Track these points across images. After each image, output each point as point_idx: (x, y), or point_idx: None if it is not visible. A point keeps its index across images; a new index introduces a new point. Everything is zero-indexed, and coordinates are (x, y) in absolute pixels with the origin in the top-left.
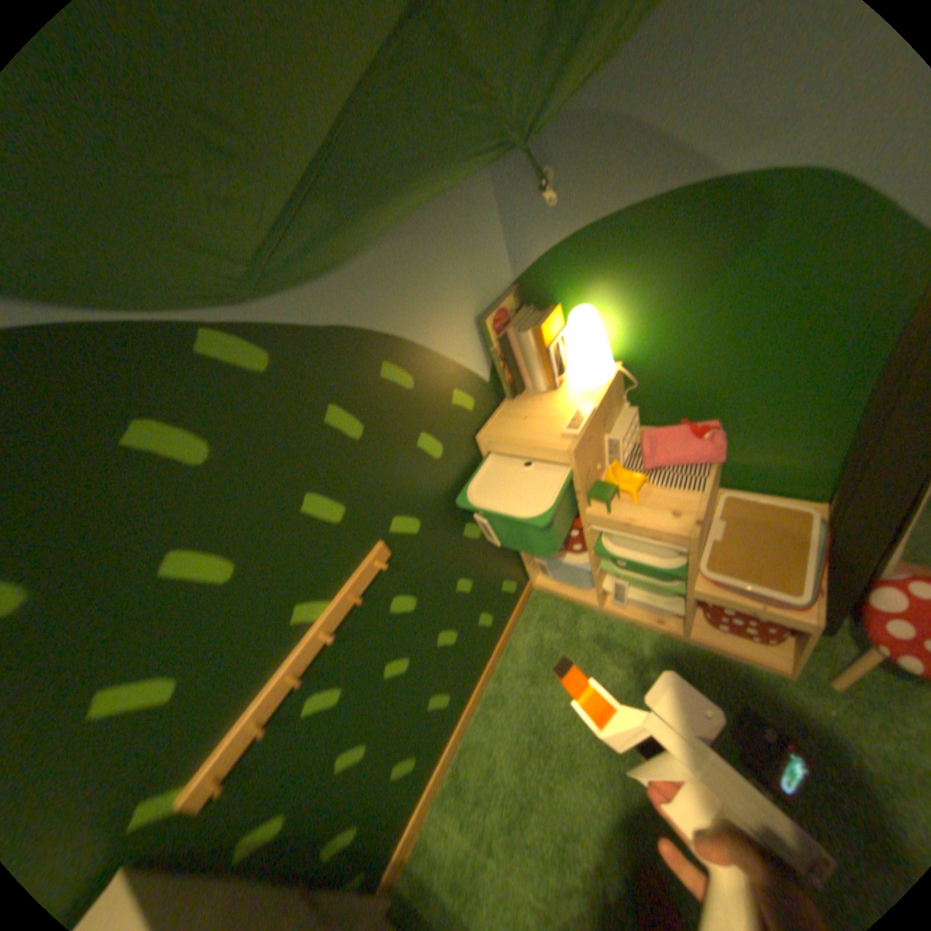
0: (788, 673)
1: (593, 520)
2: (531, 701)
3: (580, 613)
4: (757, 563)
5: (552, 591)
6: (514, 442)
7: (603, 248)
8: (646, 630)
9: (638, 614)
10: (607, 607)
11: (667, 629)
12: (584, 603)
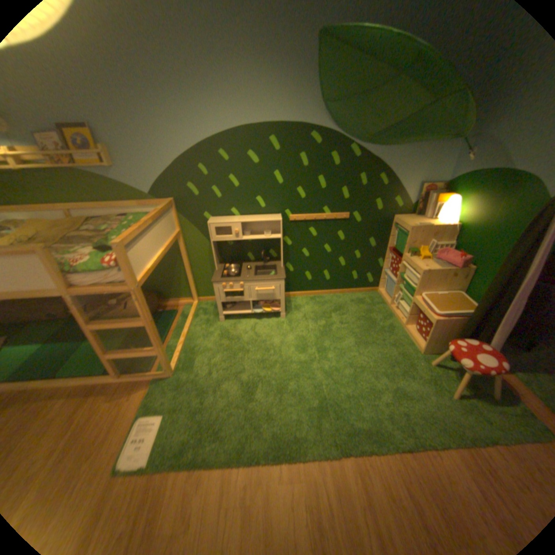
0: (422, 350)
1: (404, 258)
2: (345, 303)
3: (382, 304)
4: (440, 303)
5: (381, 295)
6: (401, 221)
7: (476, 180)
8: (395, 319)
9: (398, 314)
10: (391, 307)
11: (401, 321)
12: (386, 303)
